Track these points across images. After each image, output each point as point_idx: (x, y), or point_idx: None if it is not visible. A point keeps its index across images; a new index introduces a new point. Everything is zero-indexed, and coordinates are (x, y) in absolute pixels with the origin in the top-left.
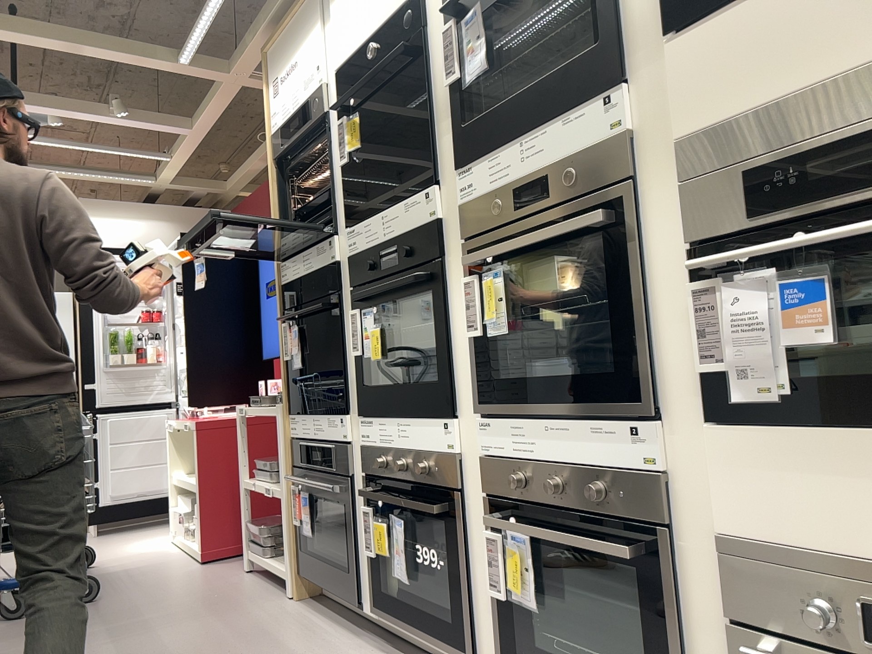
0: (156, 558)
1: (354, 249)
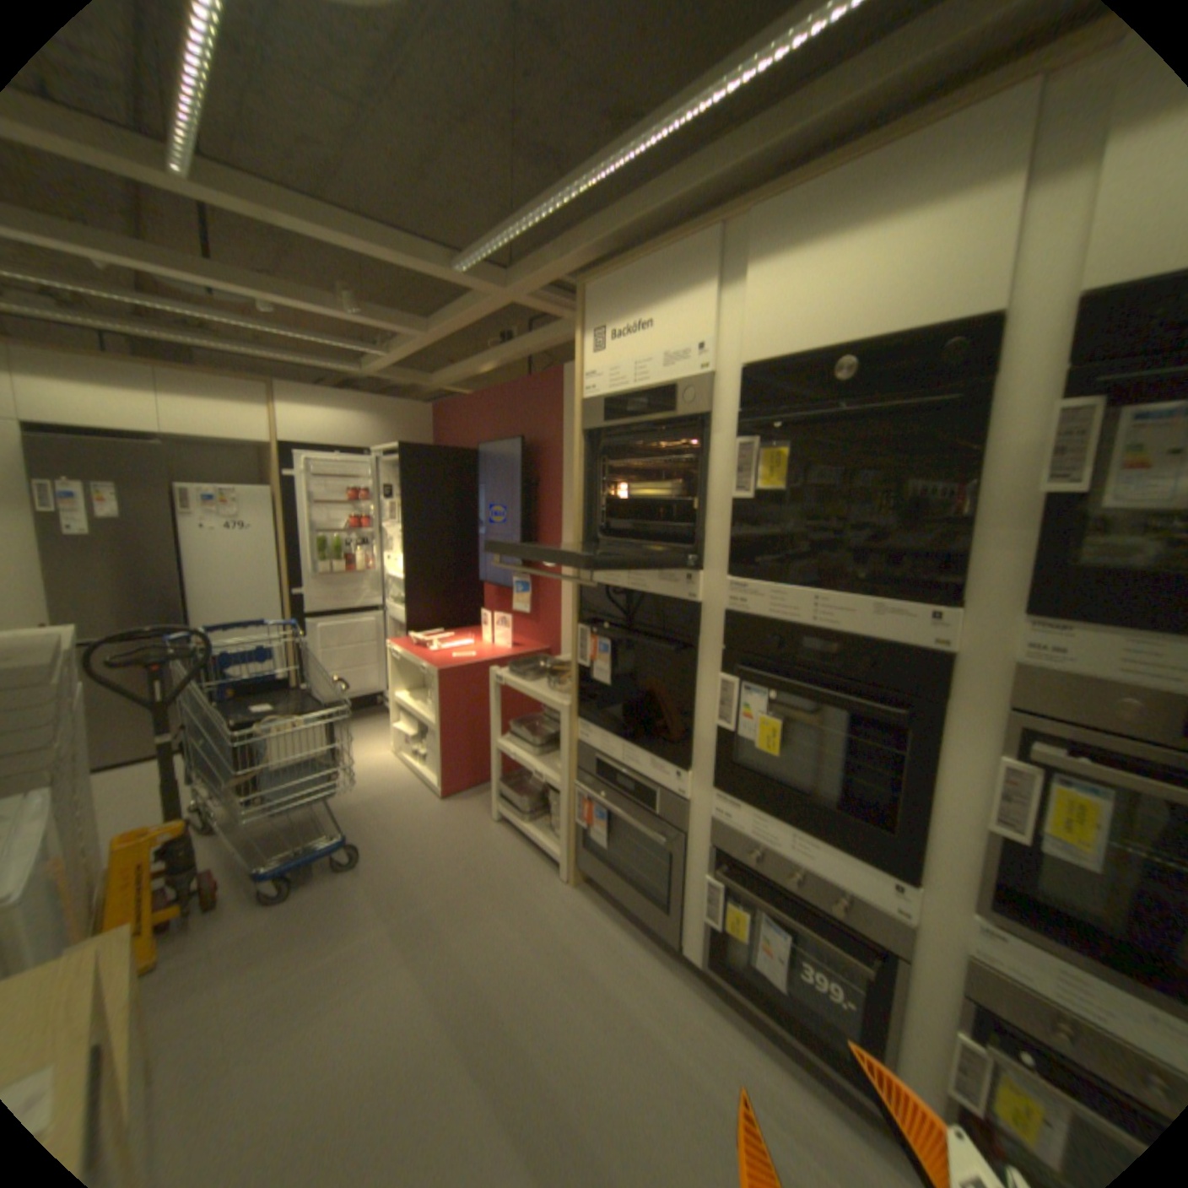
0: (390, 786)
1: (744, 609)
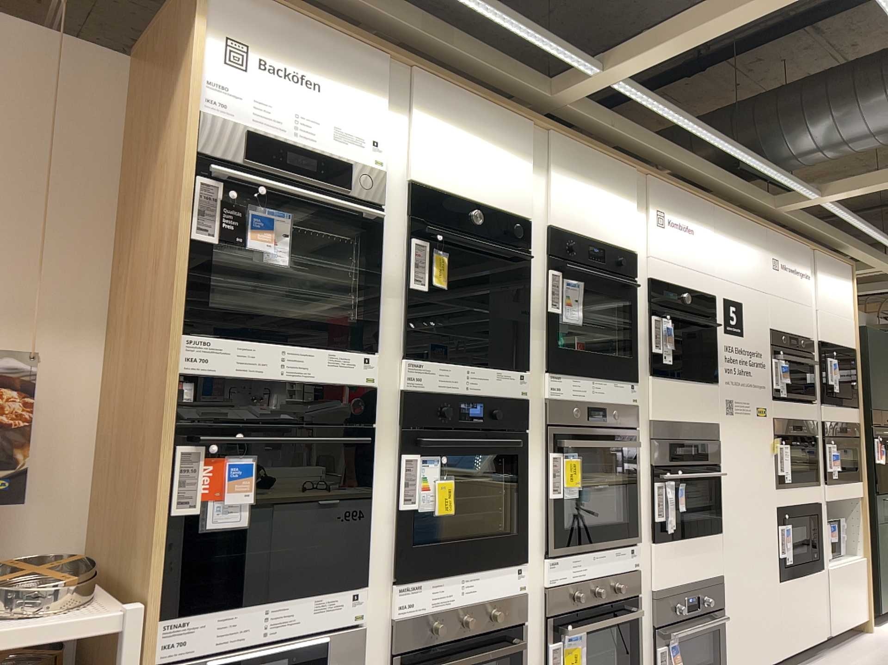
0: None
1: (421, 385)
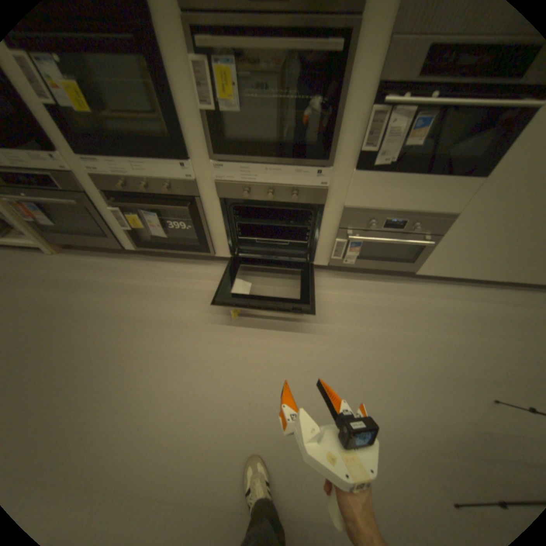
0: None
1: None
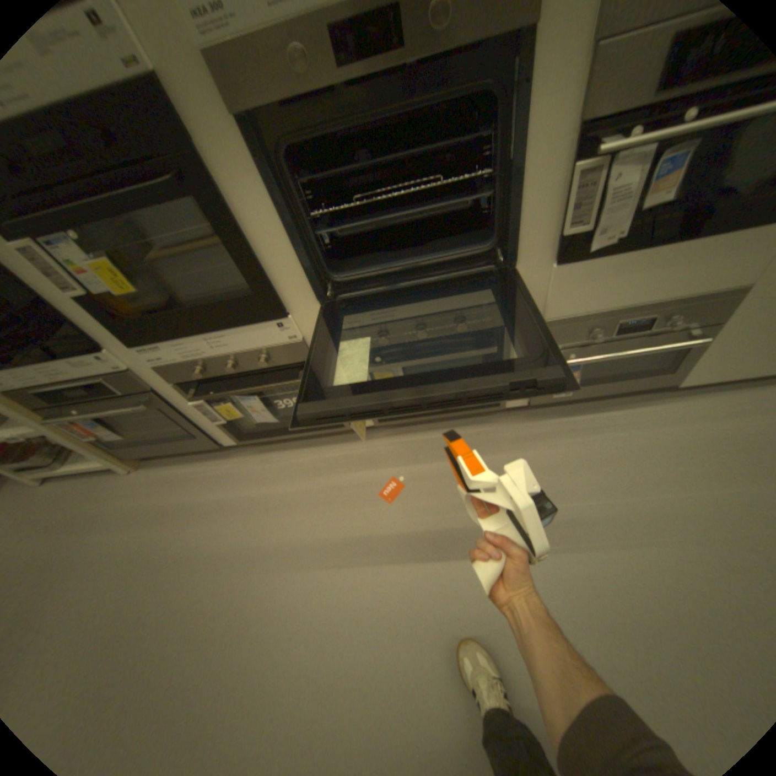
0: None
1: None
